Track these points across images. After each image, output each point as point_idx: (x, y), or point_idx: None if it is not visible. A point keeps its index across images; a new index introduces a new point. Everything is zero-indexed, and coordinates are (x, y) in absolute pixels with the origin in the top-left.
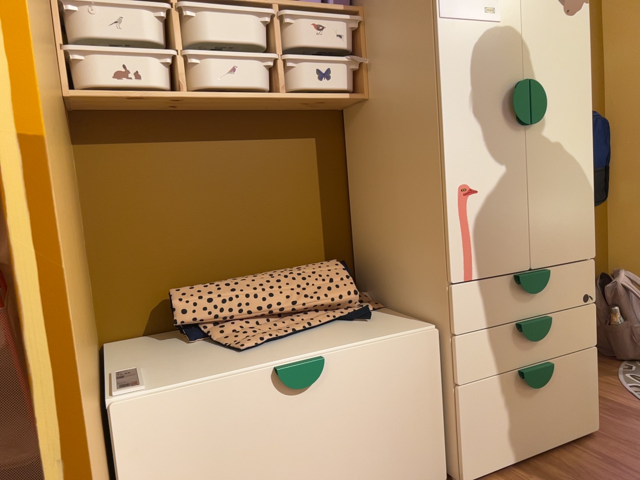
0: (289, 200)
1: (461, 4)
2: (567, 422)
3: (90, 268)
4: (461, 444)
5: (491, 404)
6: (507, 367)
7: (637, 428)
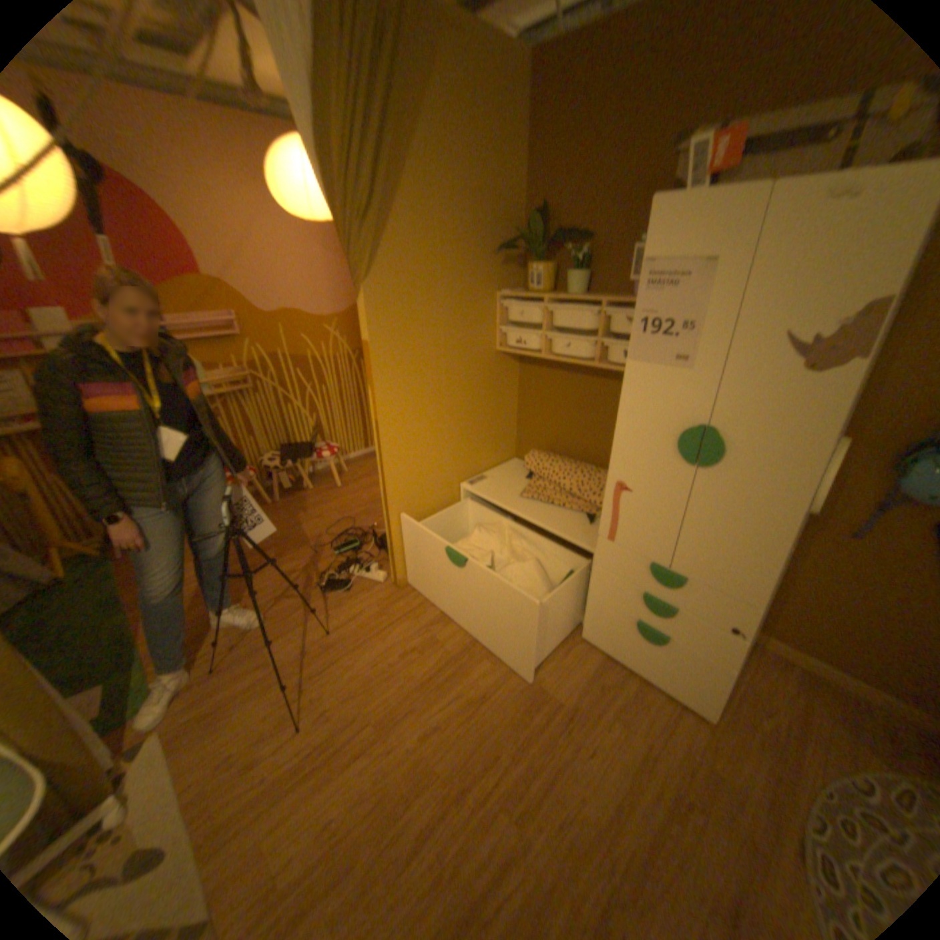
0: None
1: (650, 350)
2: (677, 687)
3: (514, 424)
4: (586, 619)
5: (609, 618)
6: (628, 609)
7: (748, 762)
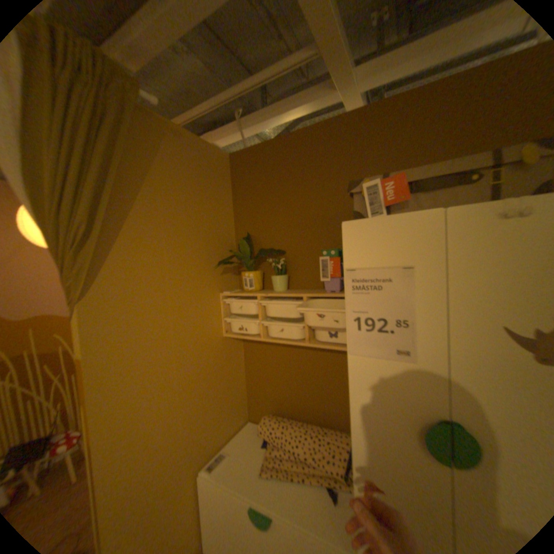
0: (331, 387)
1: (370, 345)
2: None
3: (244, 390)
4: None
5: None
6: None
7: None
